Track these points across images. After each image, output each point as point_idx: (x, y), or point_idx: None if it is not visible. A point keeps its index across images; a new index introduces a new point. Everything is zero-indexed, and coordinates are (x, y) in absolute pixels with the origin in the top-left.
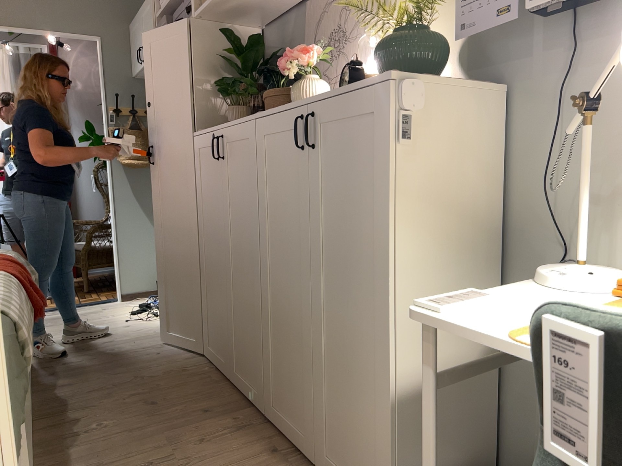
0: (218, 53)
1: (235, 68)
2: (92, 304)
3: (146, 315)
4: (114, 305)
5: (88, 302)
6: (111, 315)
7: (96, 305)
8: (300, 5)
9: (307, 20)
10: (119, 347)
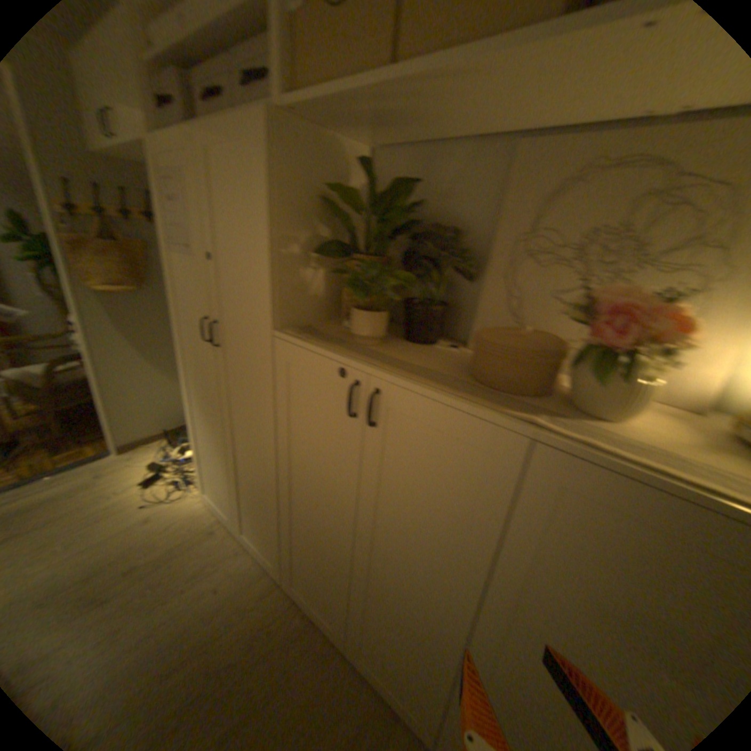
0: (312, 187)
1: (340, 220)
2: (73, 468)
3: (162, 488)
4: (109, 468)
5: (65, 466)
6: (111, 494)
7: (80, 470)
8: (486, 137)
9: (514, 178)
10: (148, 583)
